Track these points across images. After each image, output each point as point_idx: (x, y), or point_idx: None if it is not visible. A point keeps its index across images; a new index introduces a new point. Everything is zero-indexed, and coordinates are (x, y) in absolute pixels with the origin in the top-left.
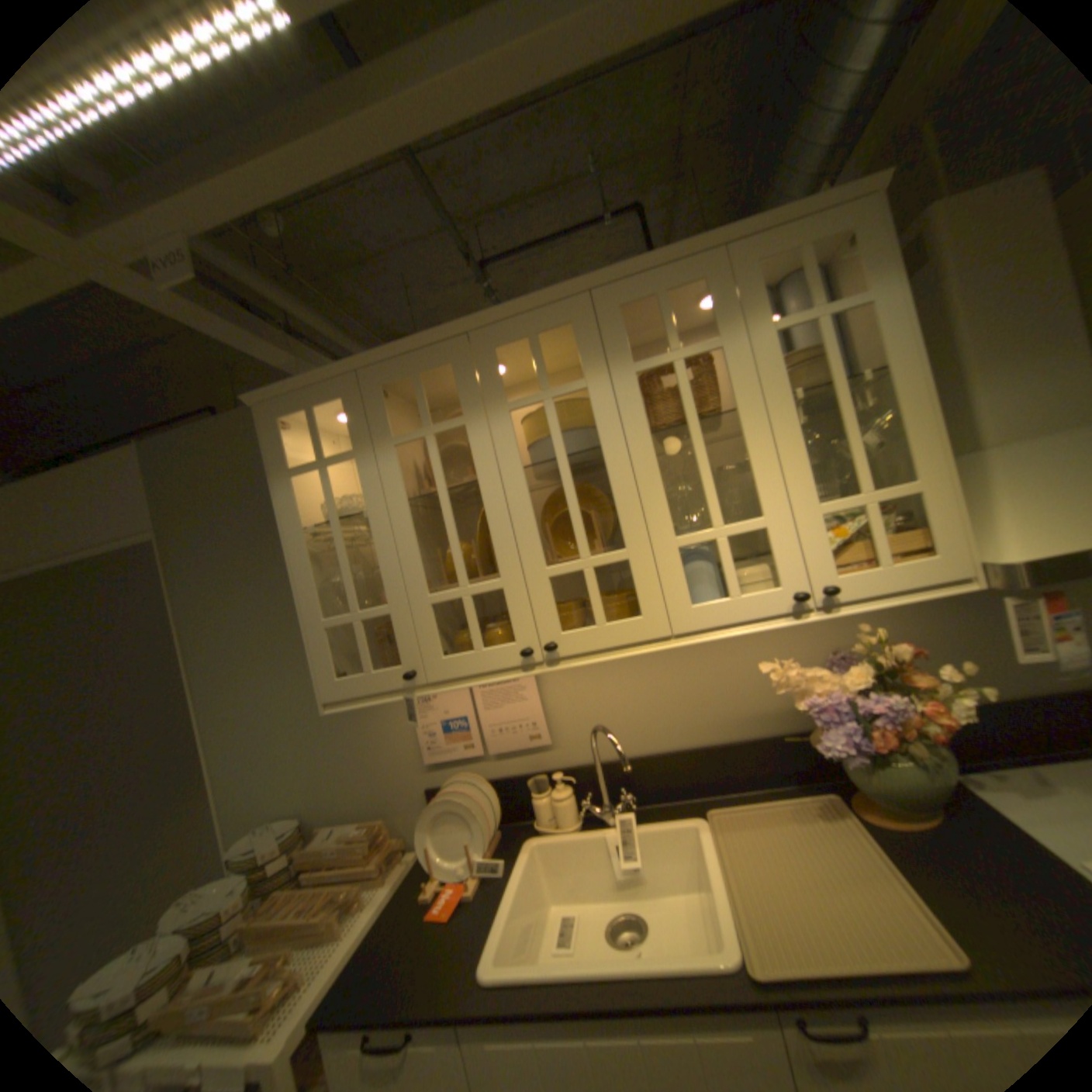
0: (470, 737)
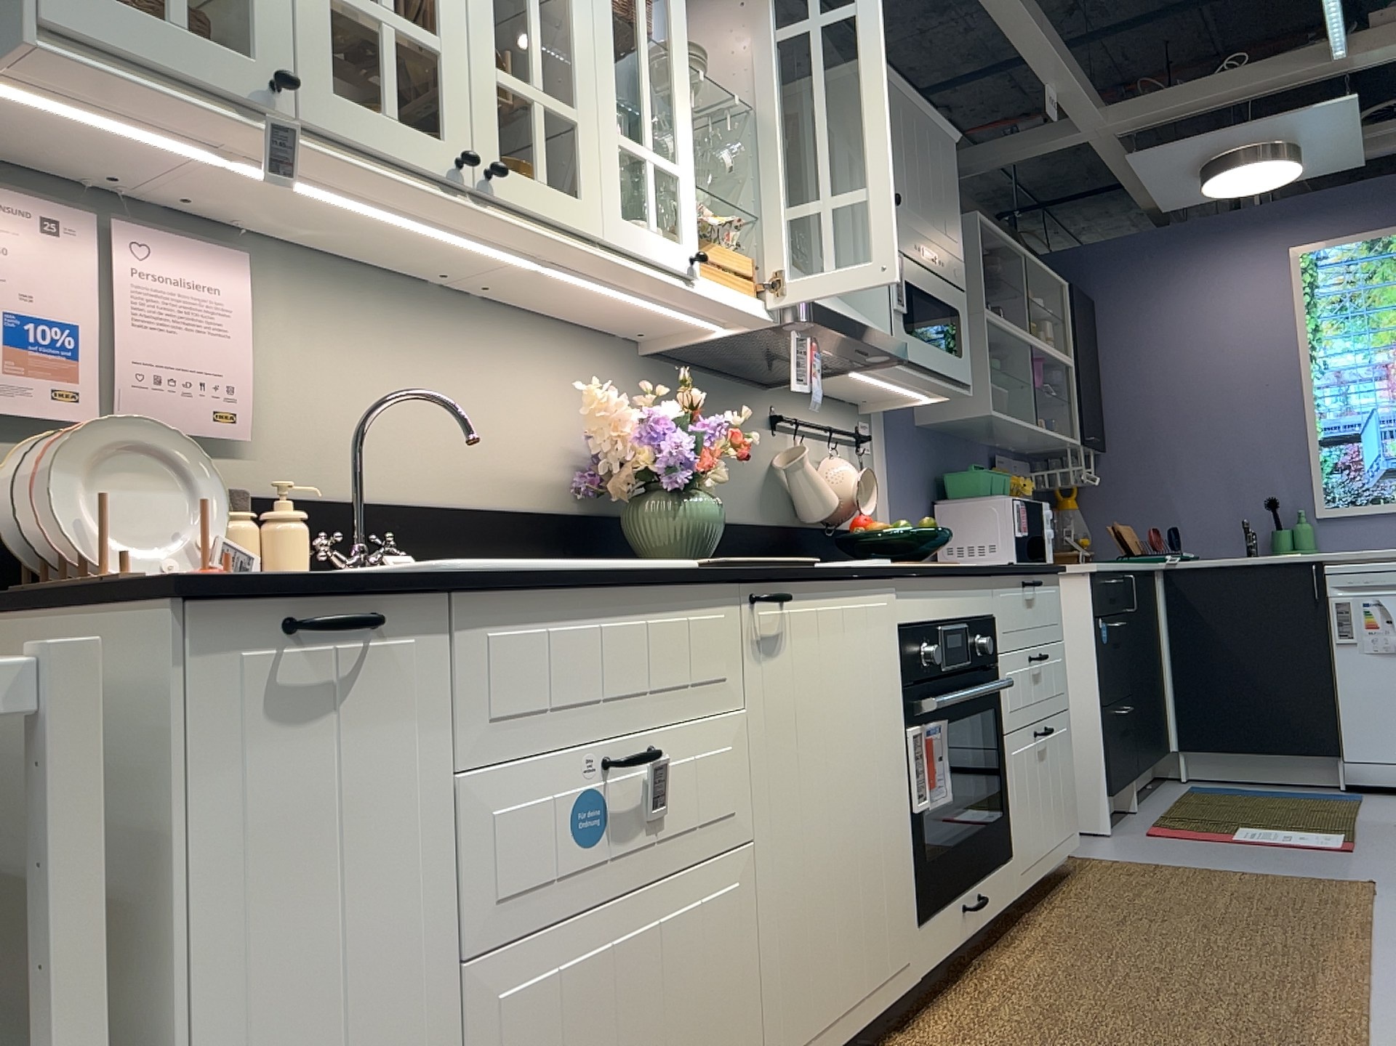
0: (74, 374)
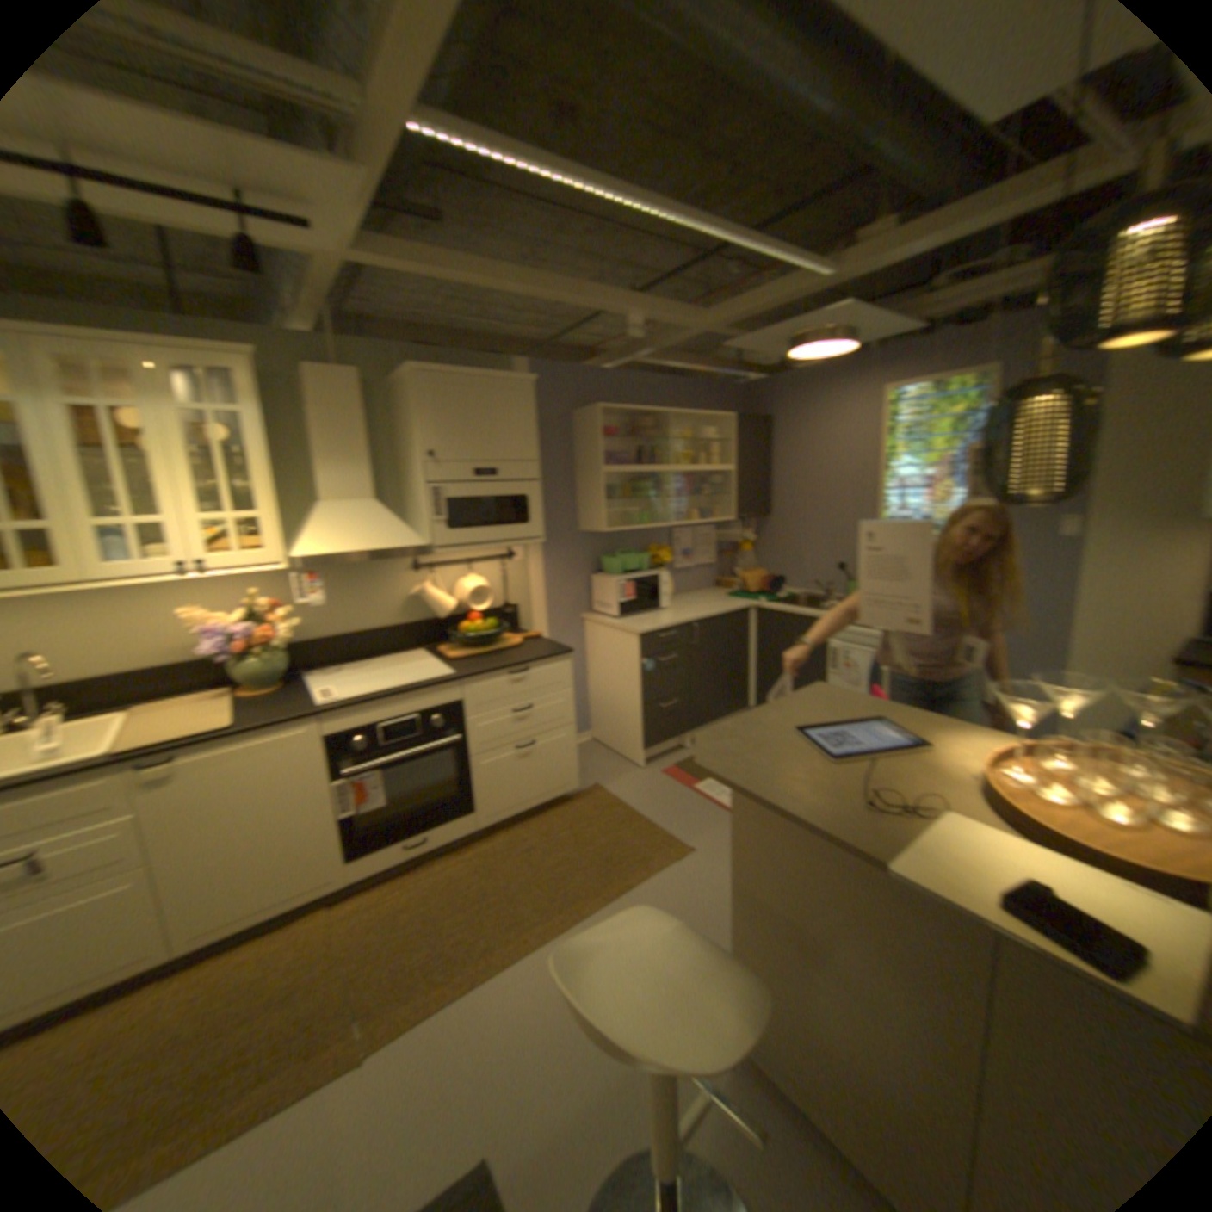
0: None
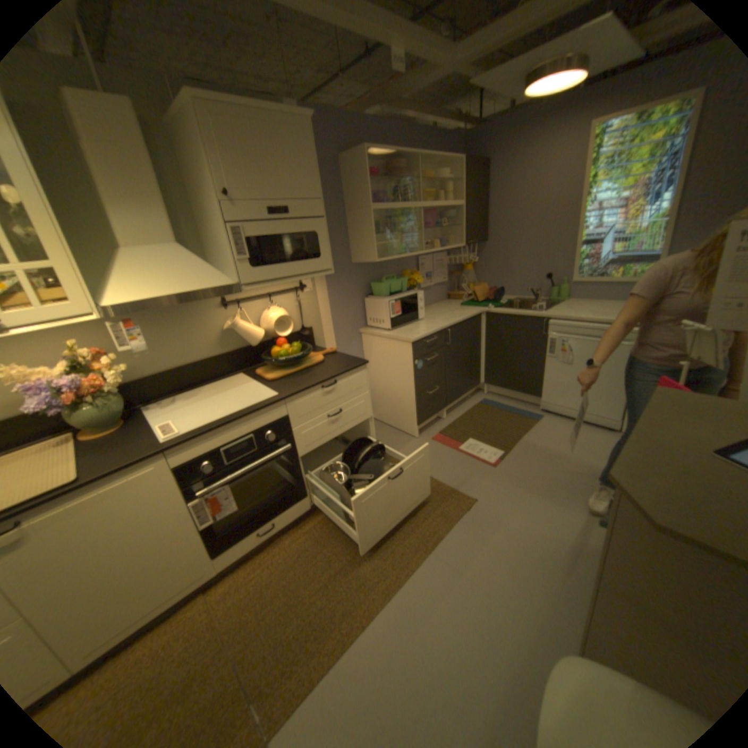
0: None
